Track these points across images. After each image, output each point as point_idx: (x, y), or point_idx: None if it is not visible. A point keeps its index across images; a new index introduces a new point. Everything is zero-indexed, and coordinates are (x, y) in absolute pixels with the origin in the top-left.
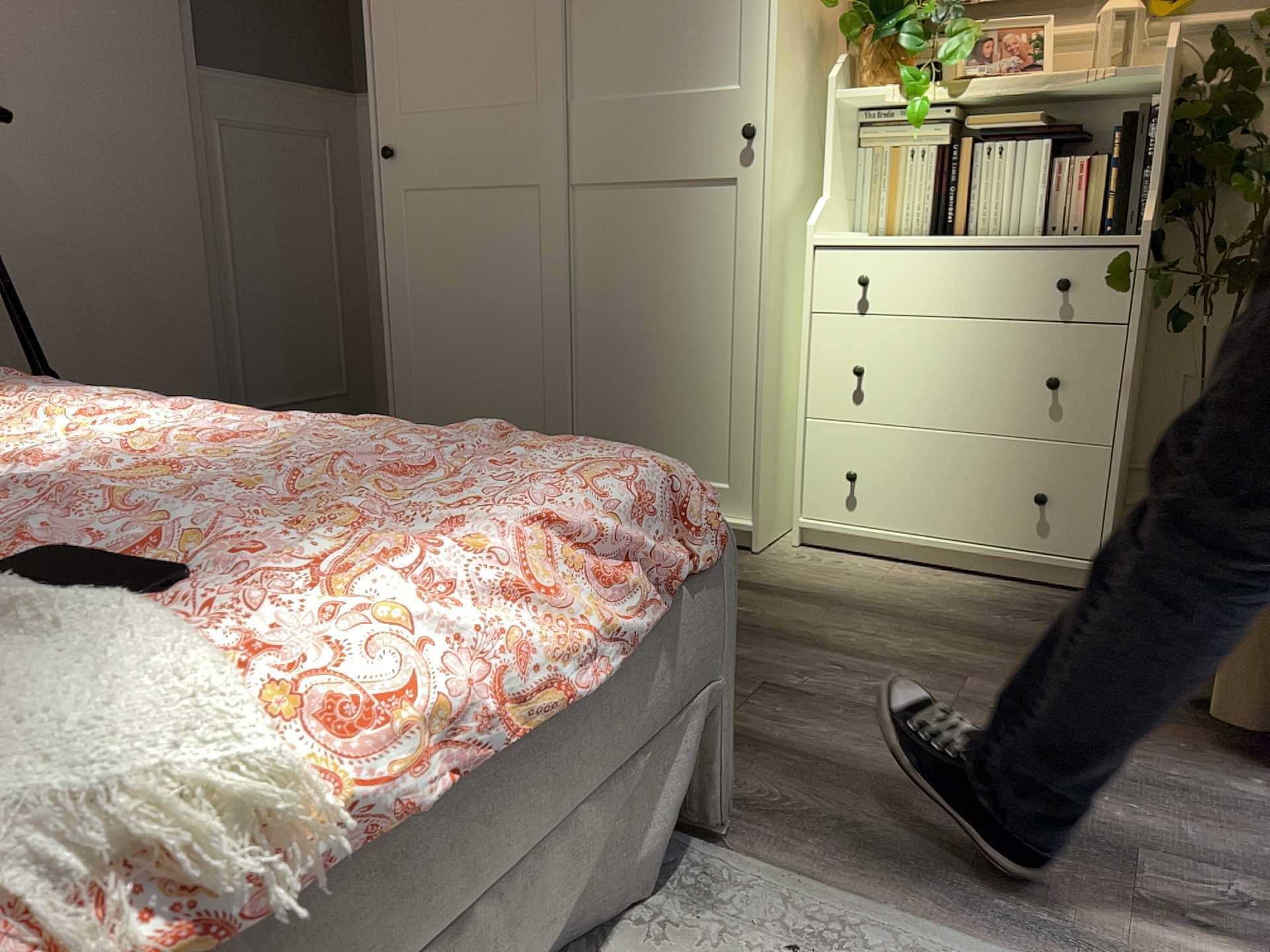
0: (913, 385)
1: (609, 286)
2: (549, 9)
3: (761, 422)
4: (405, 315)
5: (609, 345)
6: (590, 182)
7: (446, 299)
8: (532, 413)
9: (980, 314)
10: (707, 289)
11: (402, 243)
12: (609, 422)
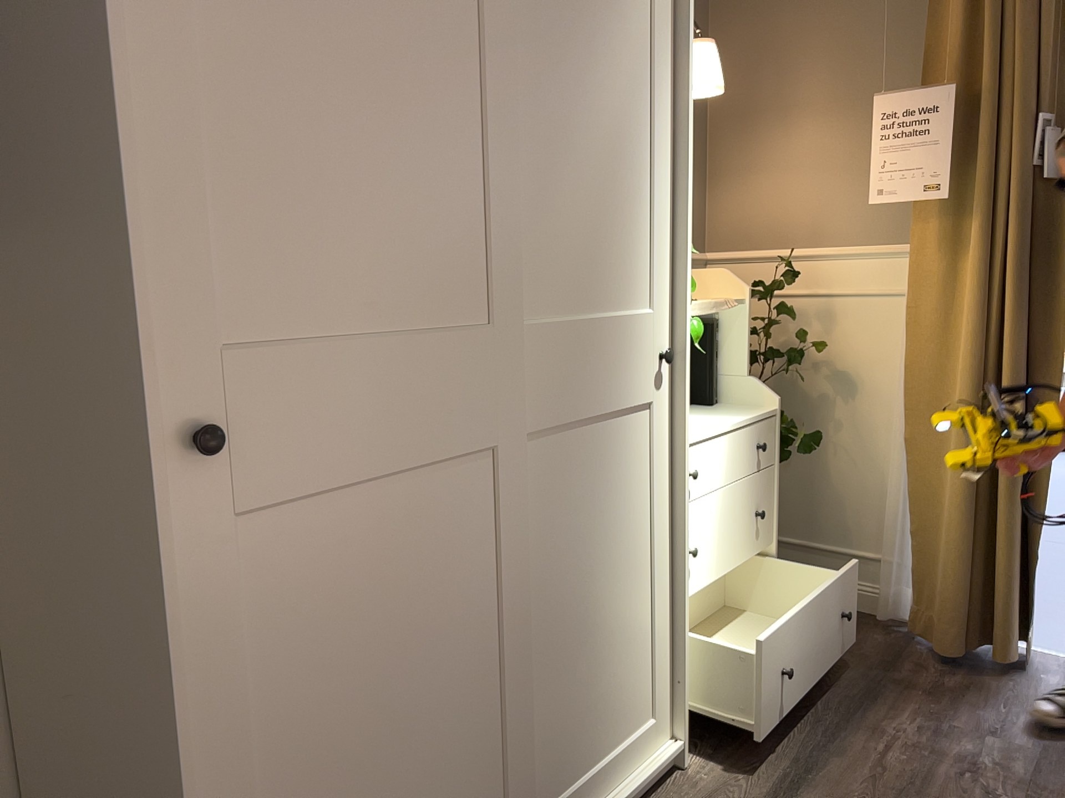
0: (711, 548)
1: (554, 558)
2: (507, 188)
3: (684, 636)
4: (236, 791)
5: (555, 635)
6: (536, 428)
7: (336, 699)
8: (486, 797)
9: (734, 479)
10: (634, 523)
11: (225, 633)
12: (557, 735)
